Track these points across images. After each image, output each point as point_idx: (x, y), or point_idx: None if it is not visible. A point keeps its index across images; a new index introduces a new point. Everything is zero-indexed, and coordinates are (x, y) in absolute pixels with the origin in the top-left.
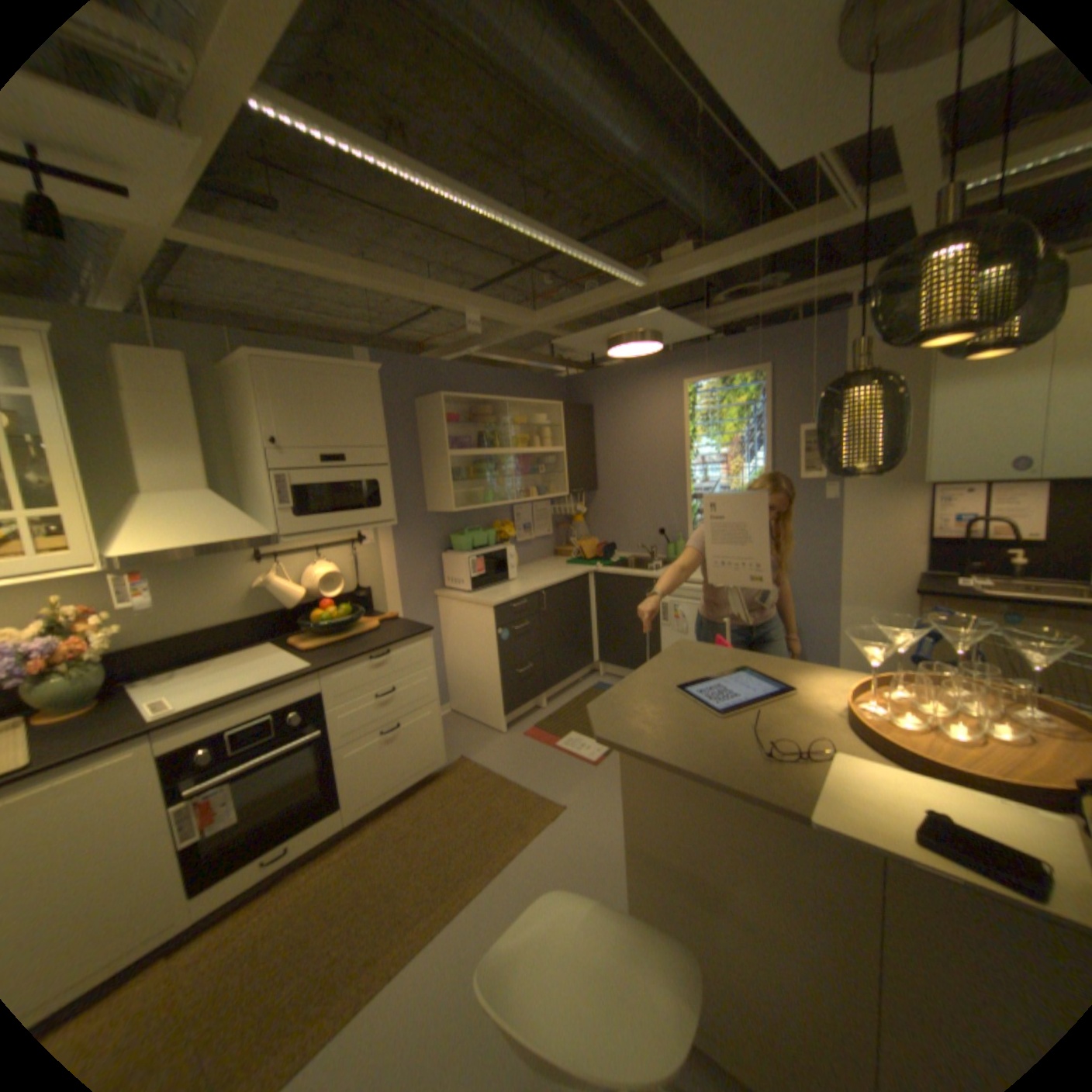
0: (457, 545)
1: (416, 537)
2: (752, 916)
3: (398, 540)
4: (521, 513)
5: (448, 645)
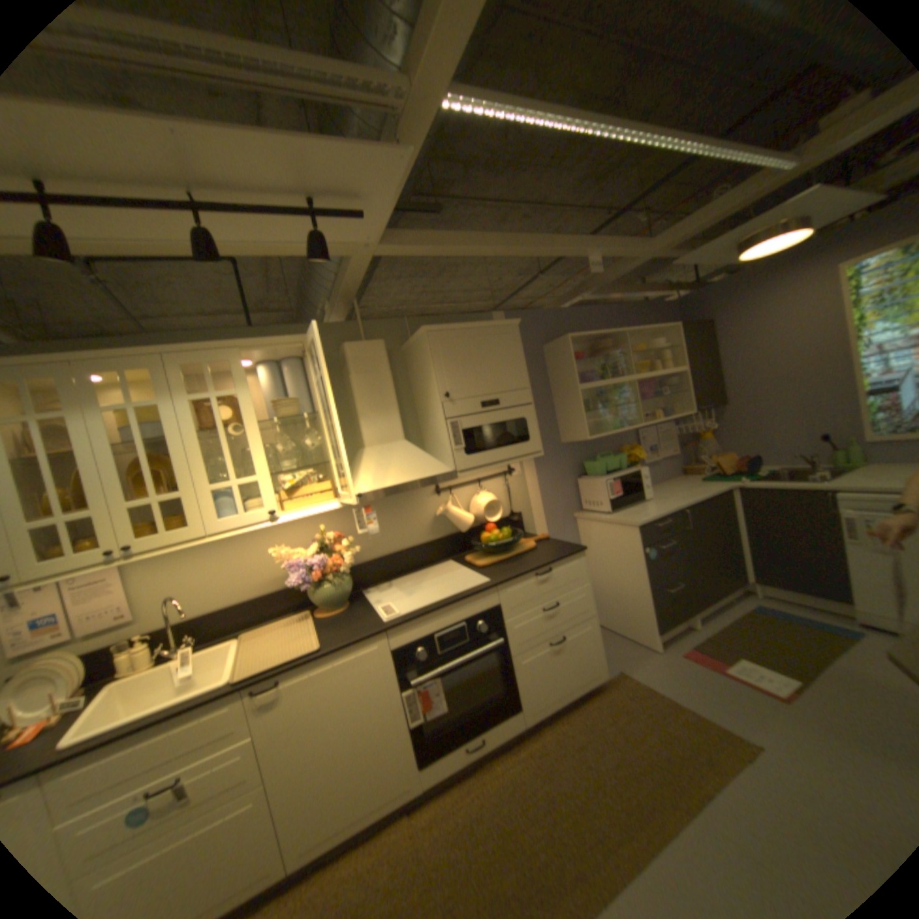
0: (592, 472)
1: (554, 467)
2: None
3: (540, 471)
4: (646, 436)
5: (592, 565)
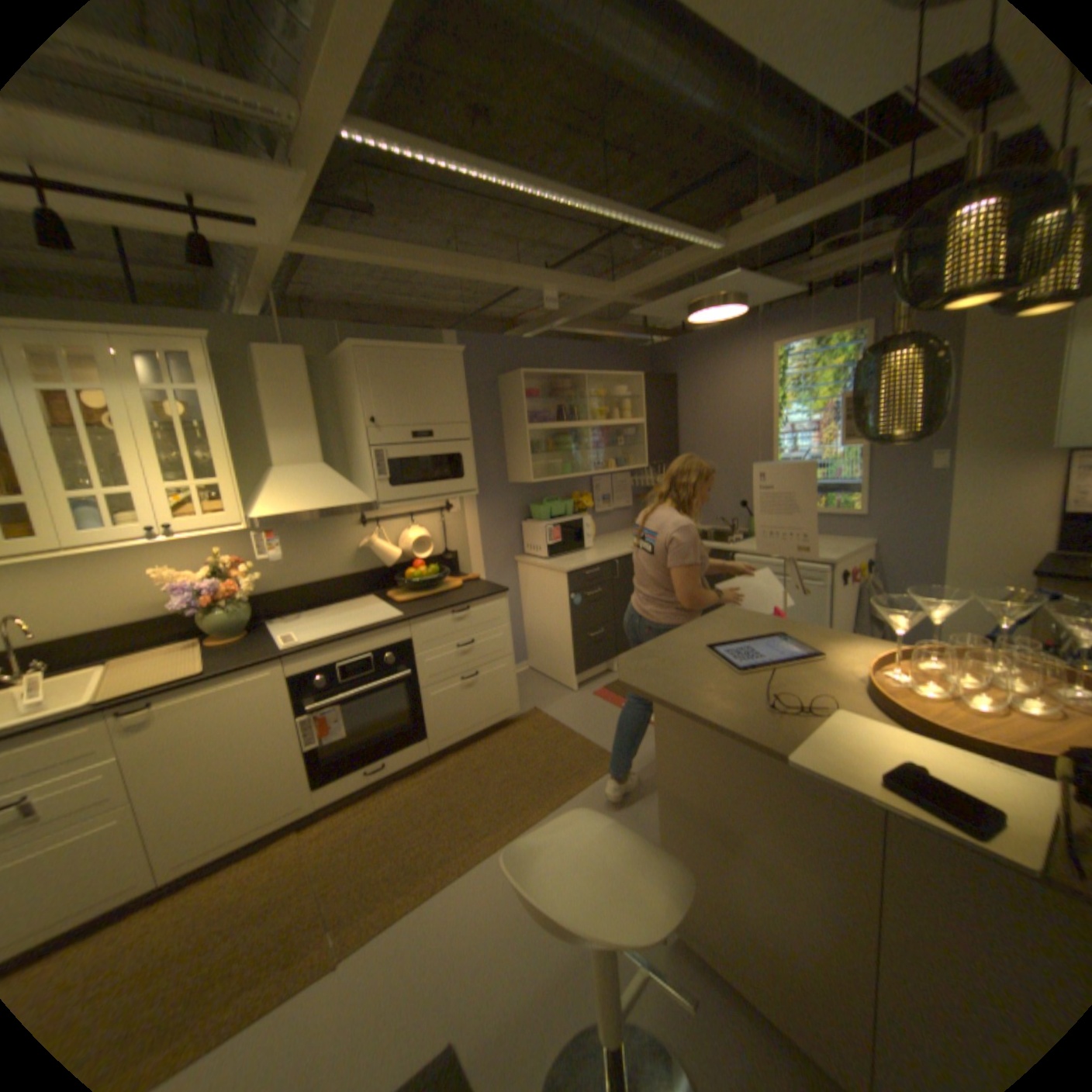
0: (537, 515)
1: (499, 506)
2: (767, 859)
3: (482, 509)
4: (600, 484)
5: (528, 608)
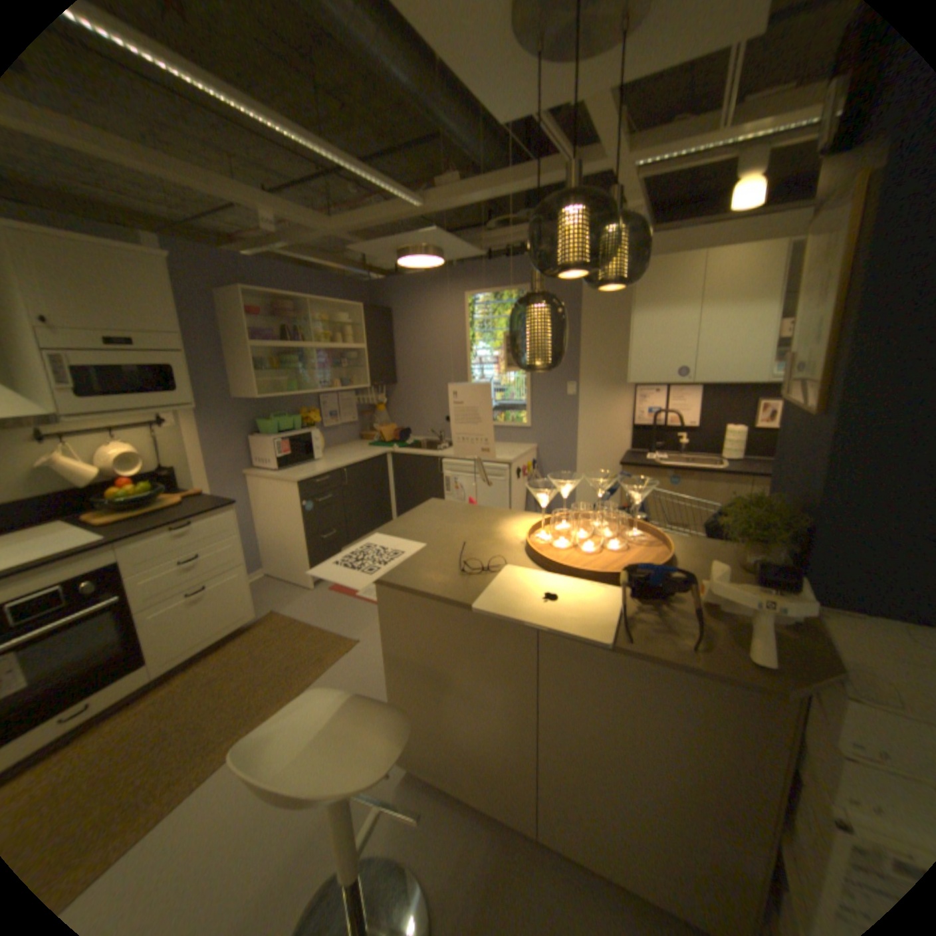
0: (265, 429)
1: (223, 420)
2: (466, 688)
3: (203, 423)
4: (328, 401)
5: (260, 518)
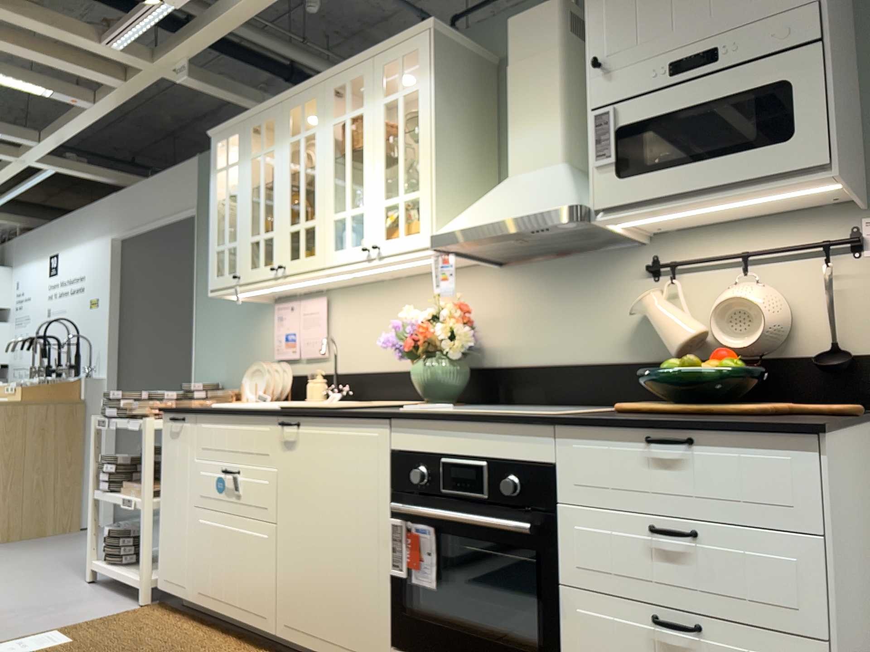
0: None
1: None
2: None
3: None
4: None
5: None
